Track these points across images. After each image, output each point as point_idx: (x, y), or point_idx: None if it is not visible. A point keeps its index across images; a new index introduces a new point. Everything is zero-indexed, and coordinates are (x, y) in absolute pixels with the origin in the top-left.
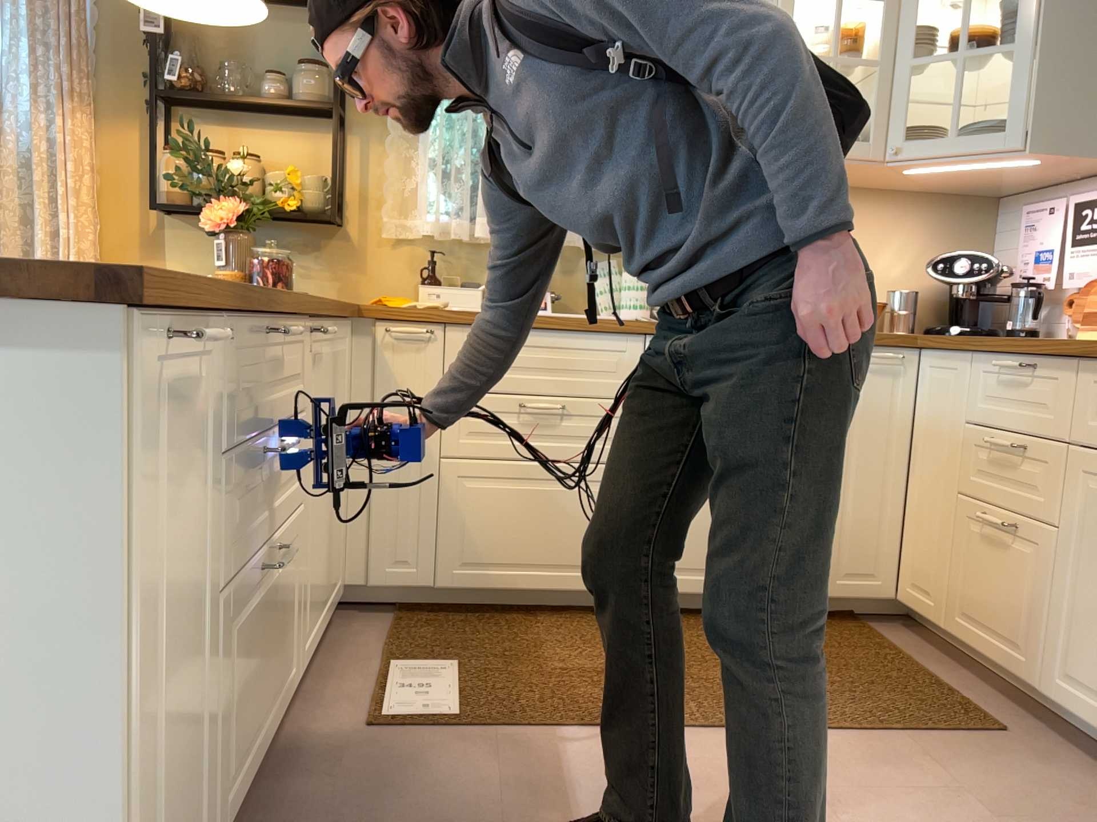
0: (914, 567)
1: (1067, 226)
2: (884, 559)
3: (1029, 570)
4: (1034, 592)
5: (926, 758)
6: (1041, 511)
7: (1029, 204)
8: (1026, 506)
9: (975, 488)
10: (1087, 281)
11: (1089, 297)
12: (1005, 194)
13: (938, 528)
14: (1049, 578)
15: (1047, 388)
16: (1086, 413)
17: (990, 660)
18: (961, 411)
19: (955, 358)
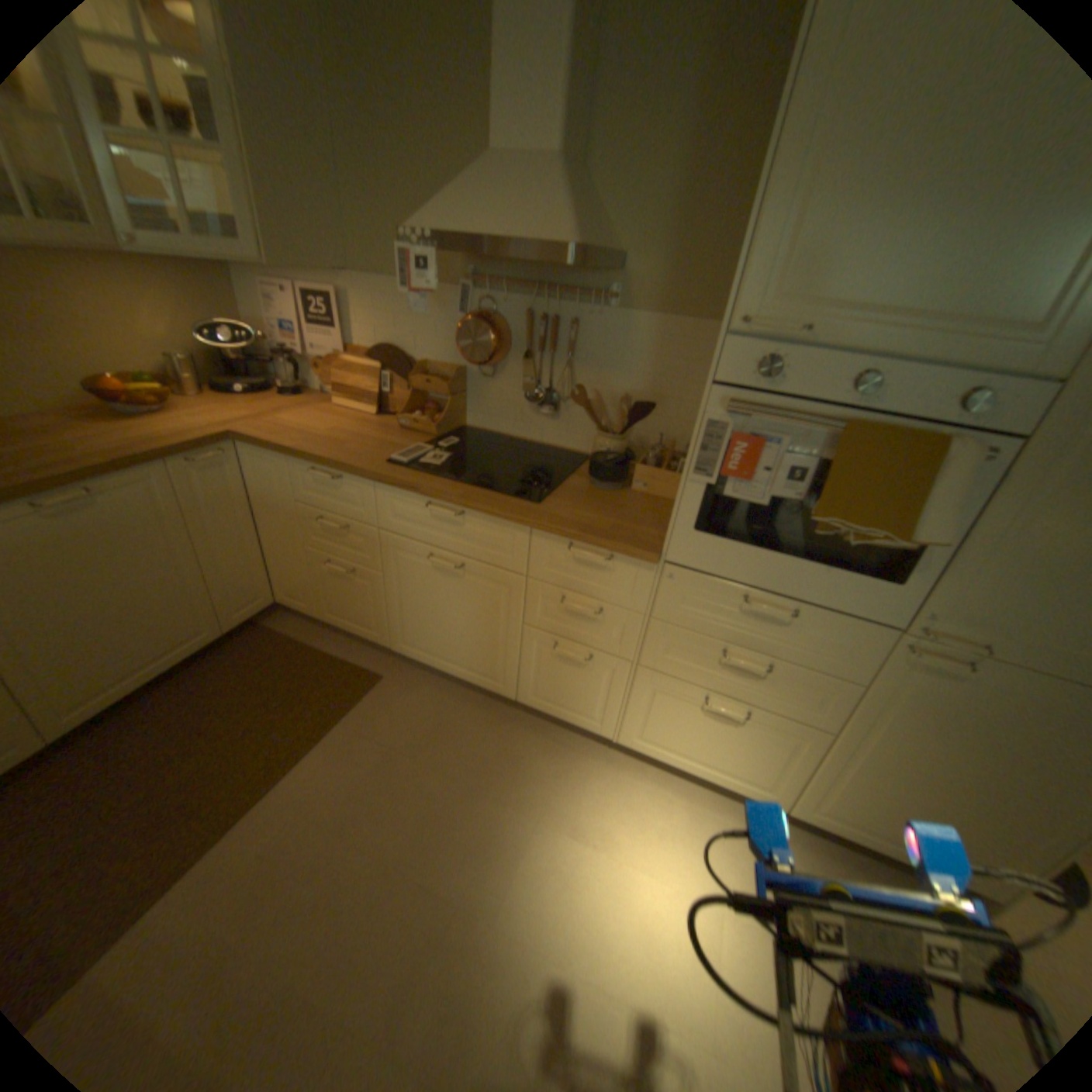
0: (282, 586)
1: (293, 303)
2: (257, 588)
3: (367, 593)
4: (373, 604)
5: (358, 735)
6: (367, 563)
7: (256, 275)
8: (356, 559)
9: (315, 545)
10: (324, 356)
11: (328, 370)
12: (229, 257)
13: (293, 565)
14: (381, 598)
15: (352, 493)
16: (383, 513)
17: (353, 635)
18: (287, 494)
19: (269, 456)
